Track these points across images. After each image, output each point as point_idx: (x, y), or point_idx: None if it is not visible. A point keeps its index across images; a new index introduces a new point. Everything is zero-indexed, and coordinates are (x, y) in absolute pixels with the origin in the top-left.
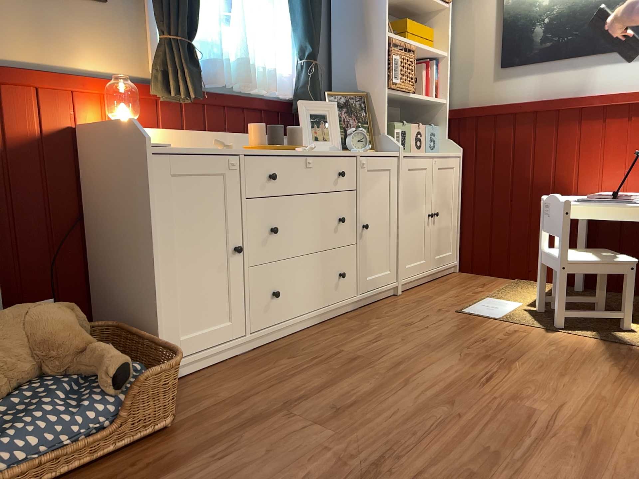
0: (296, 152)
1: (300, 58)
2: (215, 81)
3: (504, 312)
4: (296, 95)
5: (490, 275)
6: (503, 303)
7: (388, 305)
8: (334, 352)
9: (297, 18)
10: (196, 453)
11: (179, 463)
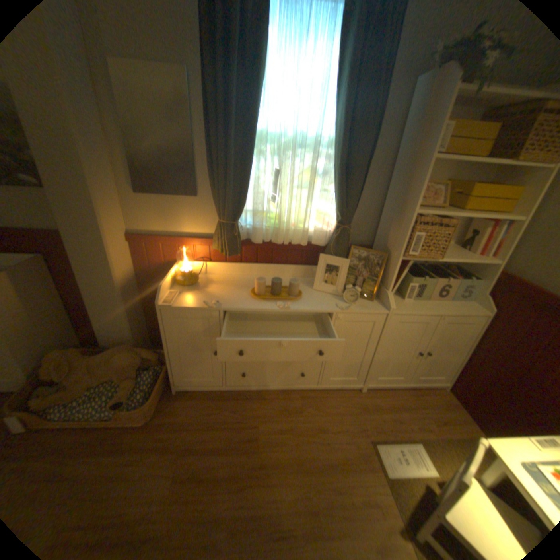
0: (272, 308)
1: (336, 220)
2: (255, 241)
3: (405, 476)
4: (328, 245)
5: (470, 417)
6: (423, 464)
7: (341, 399)
8: (253, 425)
9: (336, 192)
10: (130, 452)
11: (120, 452)
